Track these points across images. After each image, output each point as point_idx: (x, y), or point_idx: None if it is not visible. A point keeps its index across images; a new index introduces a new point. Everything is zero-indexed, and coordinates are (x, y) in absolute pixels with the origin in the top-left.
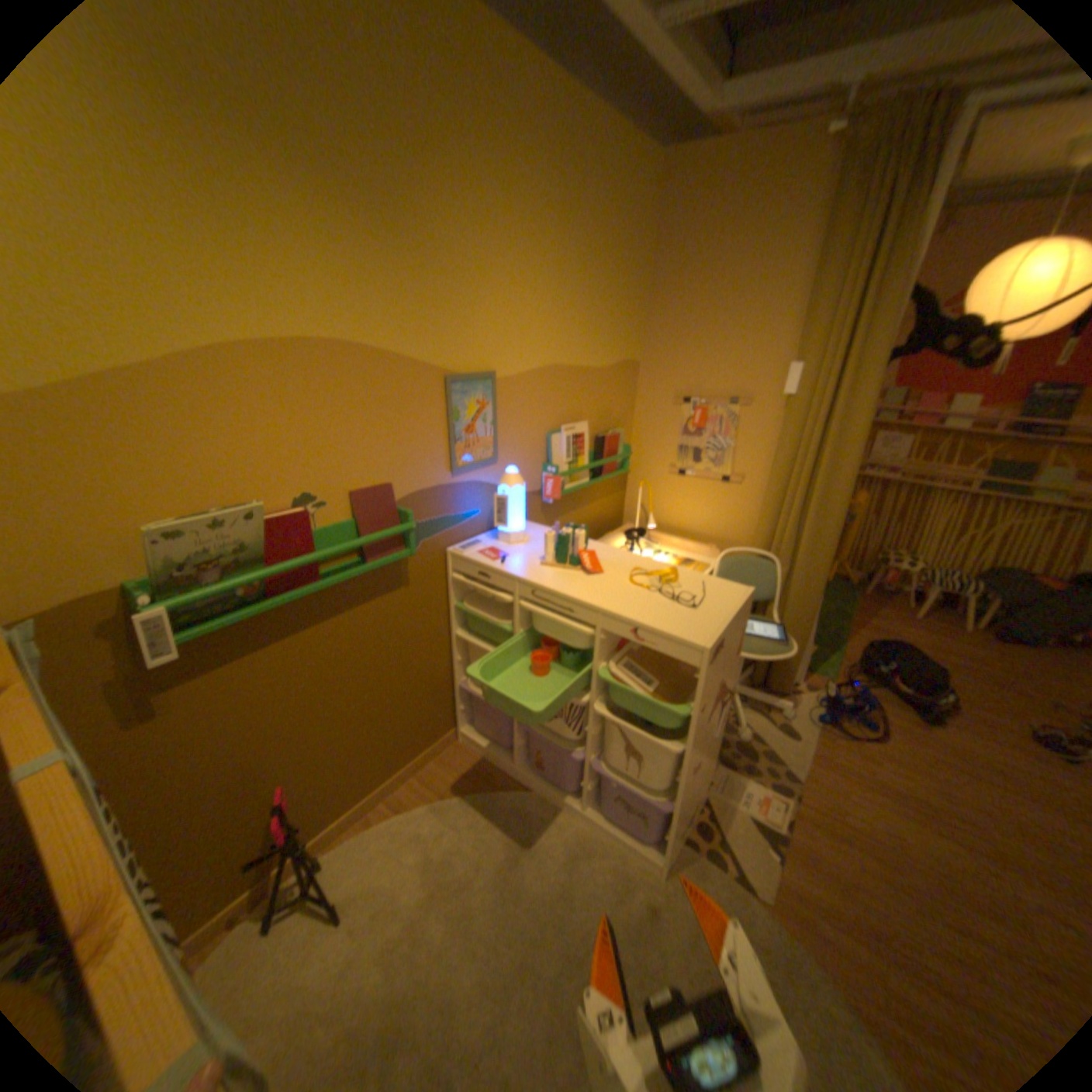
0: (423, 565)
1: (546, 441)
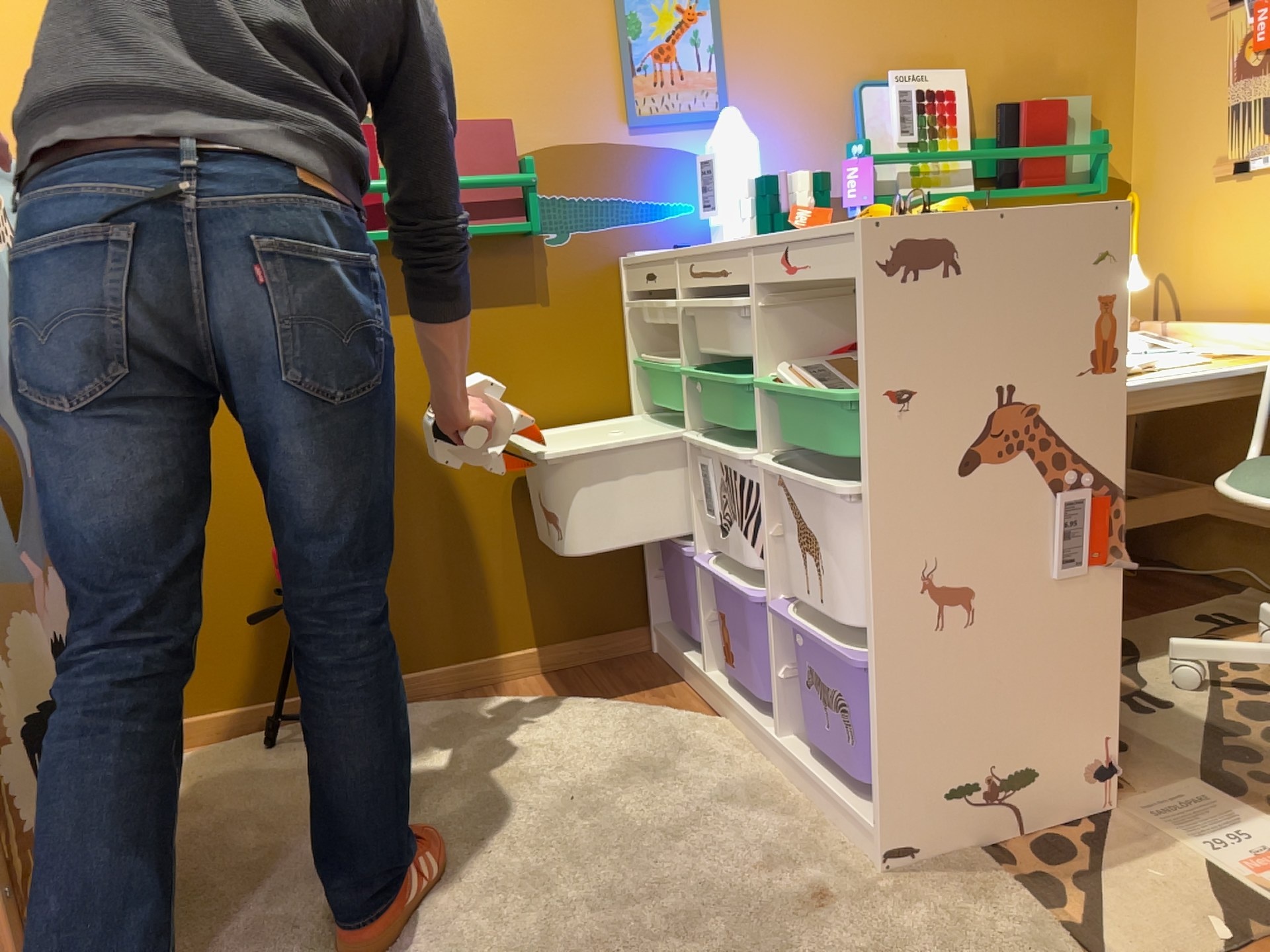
0: (575, 274)
1: (854, 100)
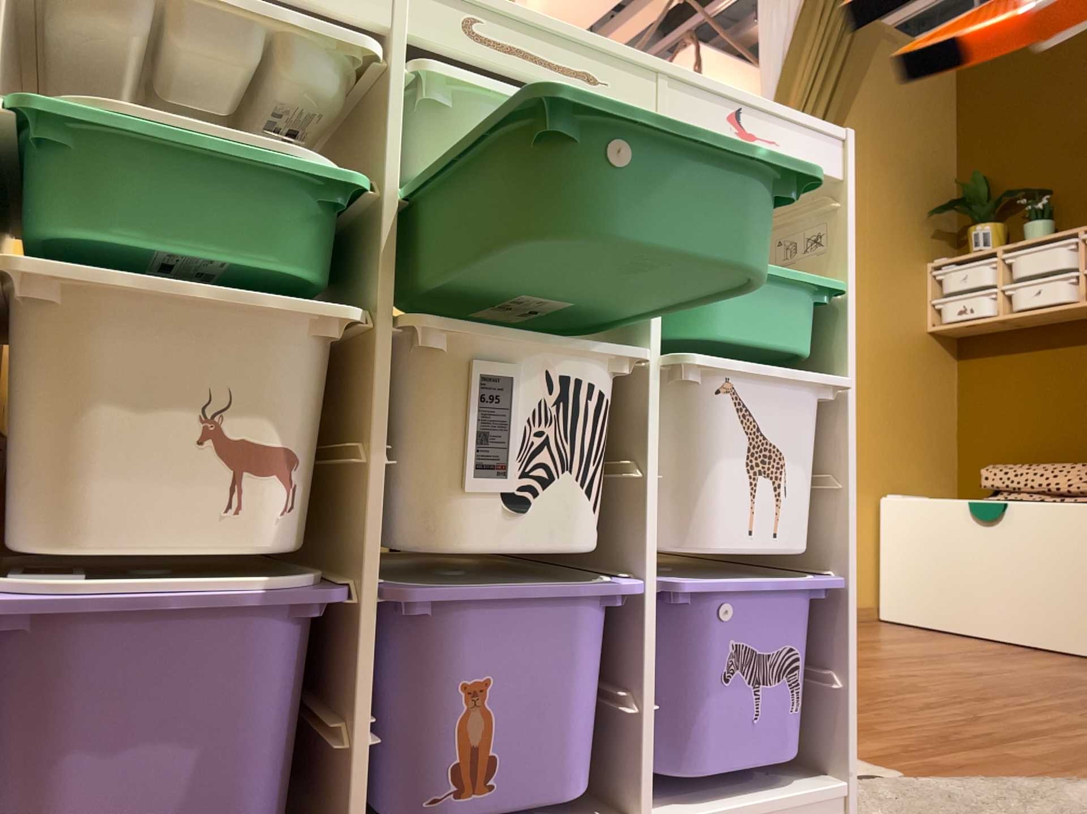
0: None
1: None
